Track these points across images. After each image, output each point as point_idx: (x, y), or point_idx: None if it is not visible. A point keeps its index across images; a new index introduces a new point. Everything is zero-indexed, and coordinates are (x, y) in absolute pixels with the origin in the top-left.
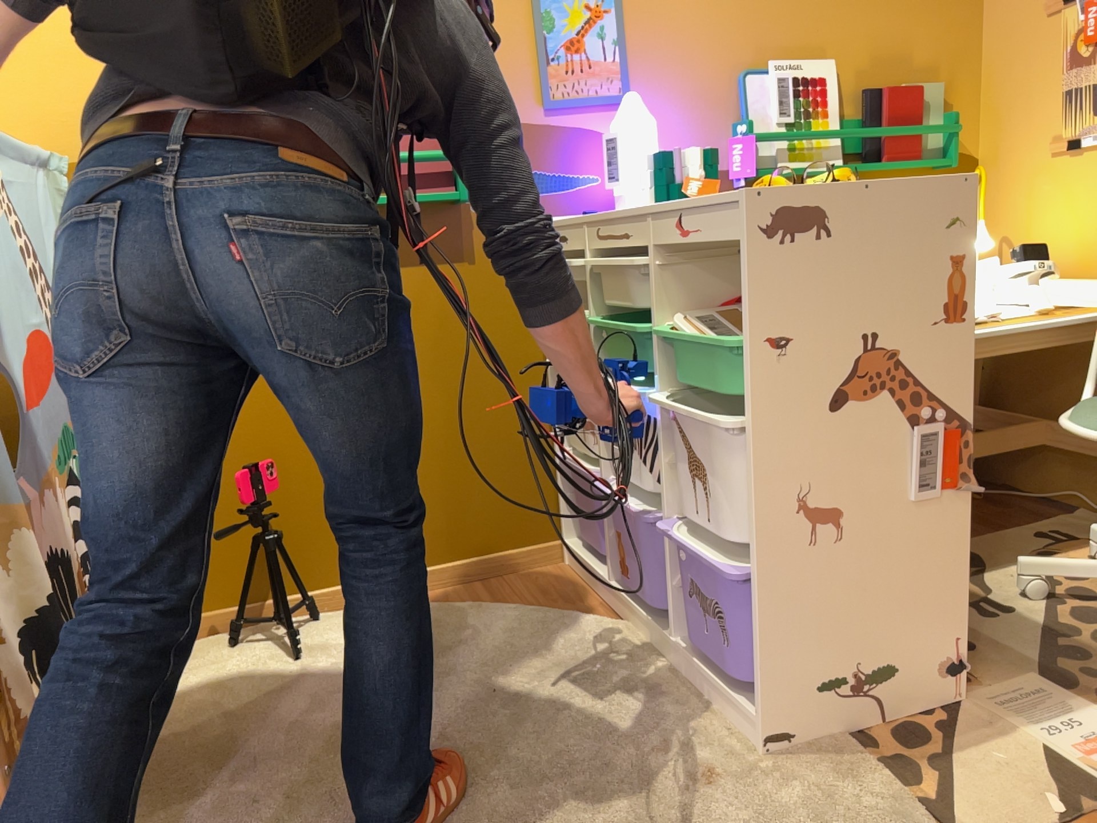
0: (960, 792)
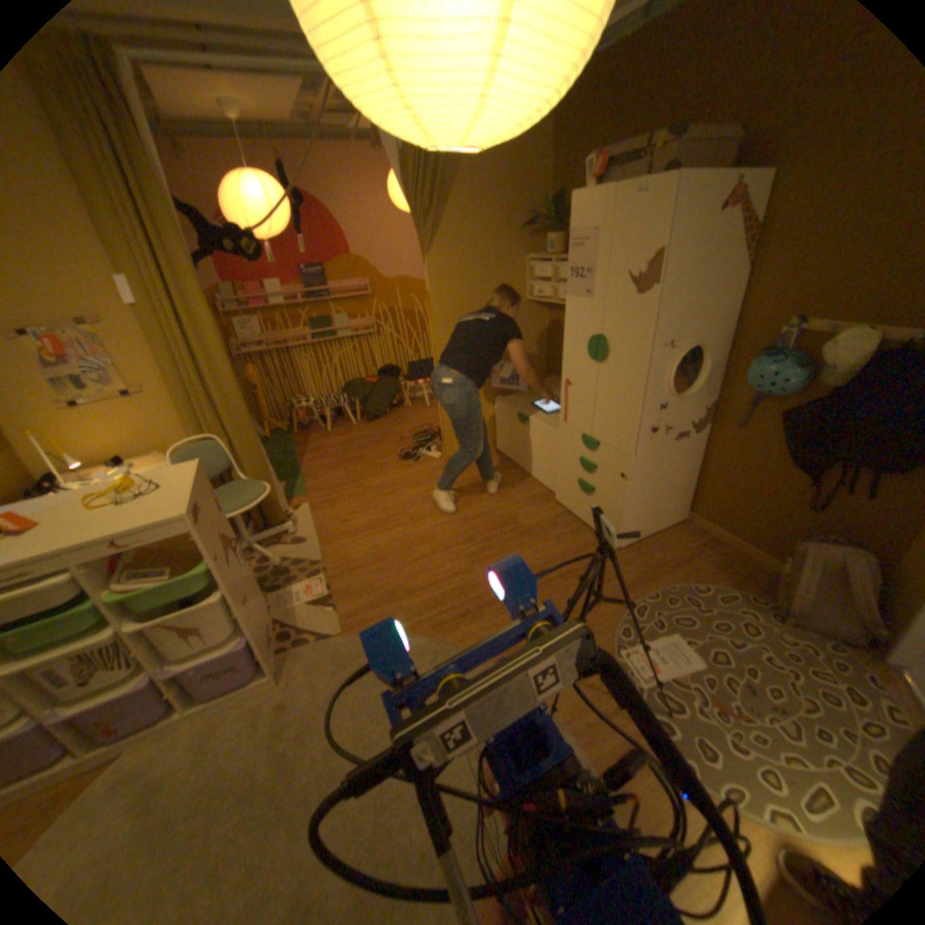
0: (311, 628)
